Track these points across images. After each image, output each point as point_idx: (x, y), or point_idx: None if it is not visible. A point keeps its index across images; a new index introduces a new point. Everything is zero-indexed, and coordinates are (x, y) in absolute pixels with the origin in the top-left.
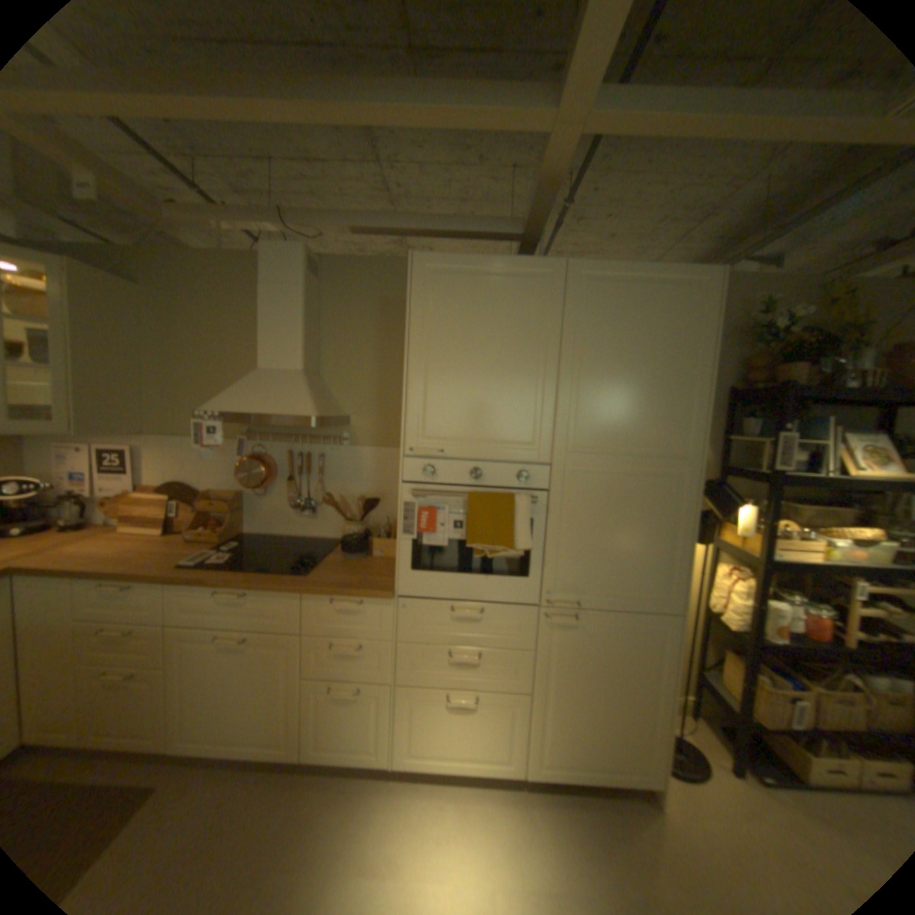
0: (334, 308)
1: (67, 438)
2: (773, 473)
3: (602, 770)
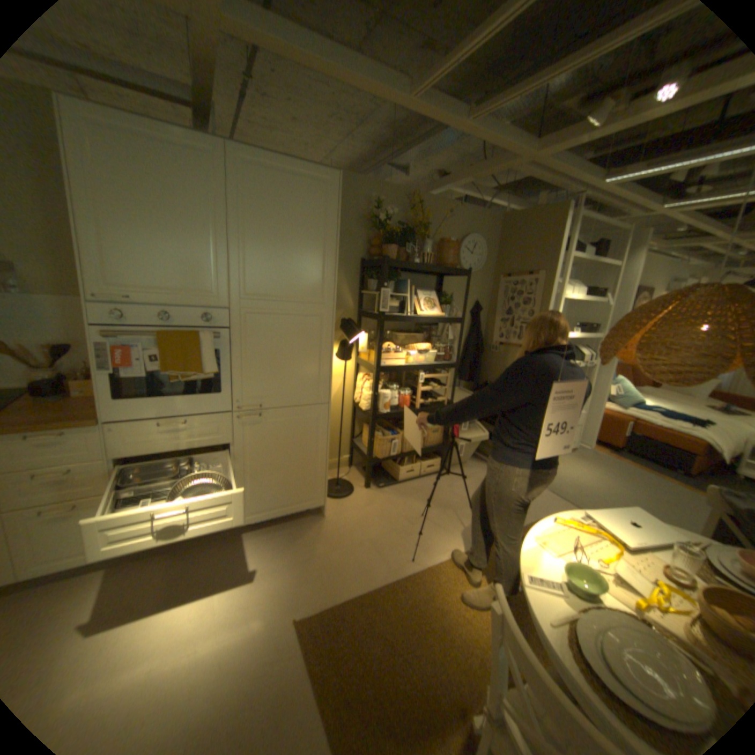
0: None
1: None
2: (379, 314)
3: (286, 505)
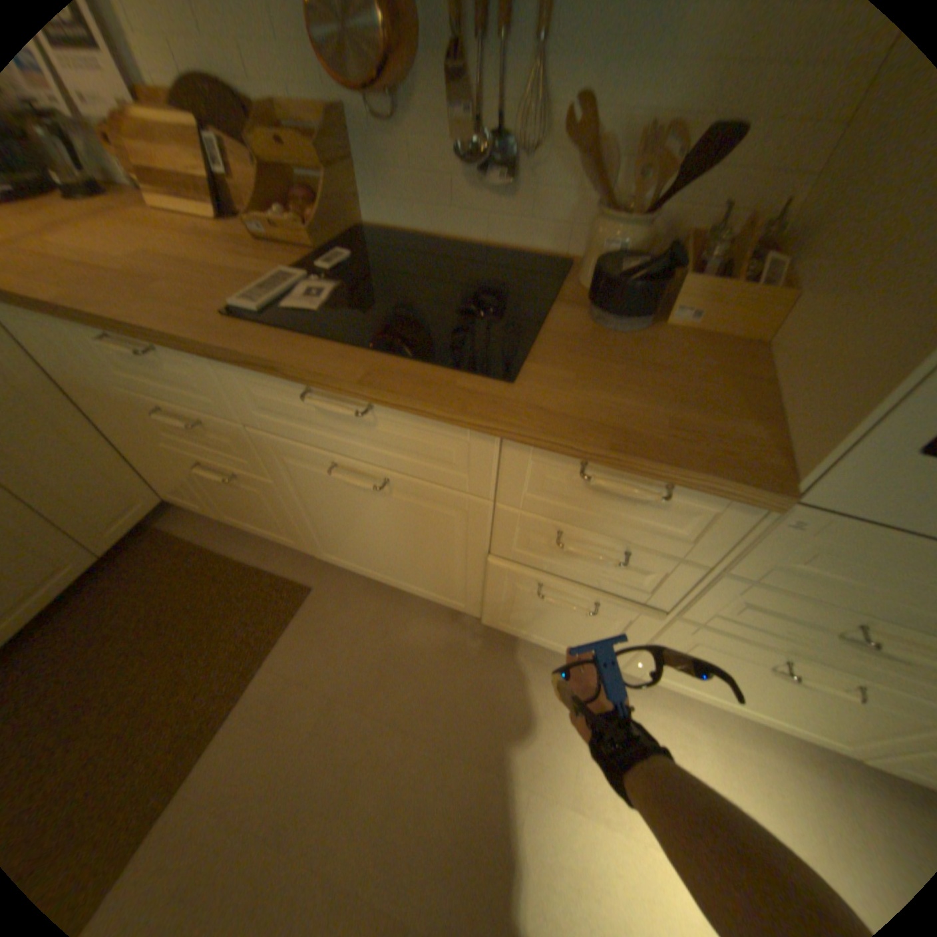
0: None
1: None
2: None
3: None
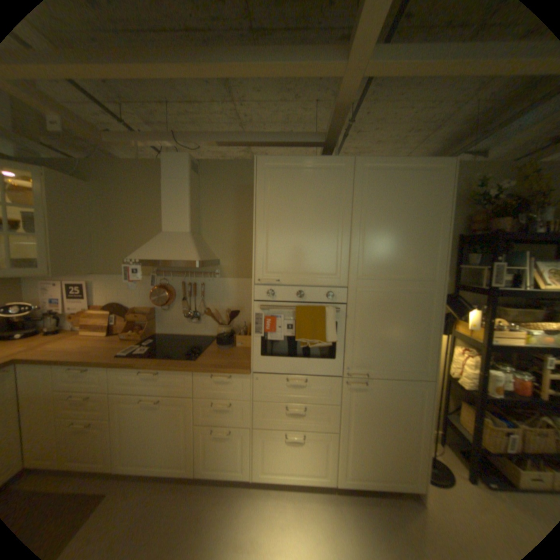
0: (208, 192)
1: (47, 277)
2: (490, 288)
3: (385, 481)
